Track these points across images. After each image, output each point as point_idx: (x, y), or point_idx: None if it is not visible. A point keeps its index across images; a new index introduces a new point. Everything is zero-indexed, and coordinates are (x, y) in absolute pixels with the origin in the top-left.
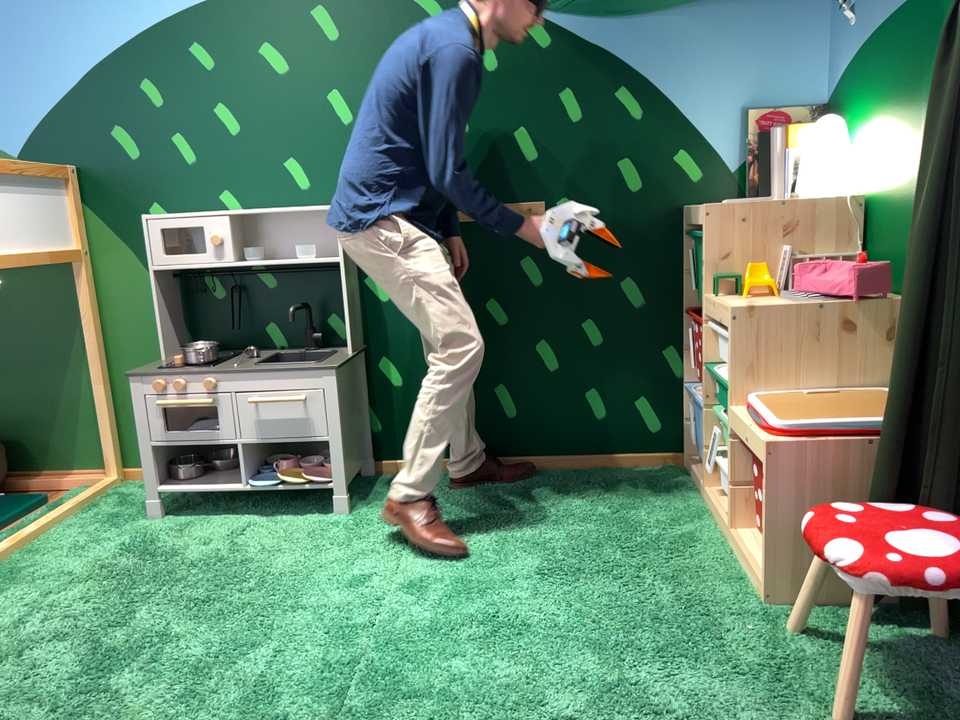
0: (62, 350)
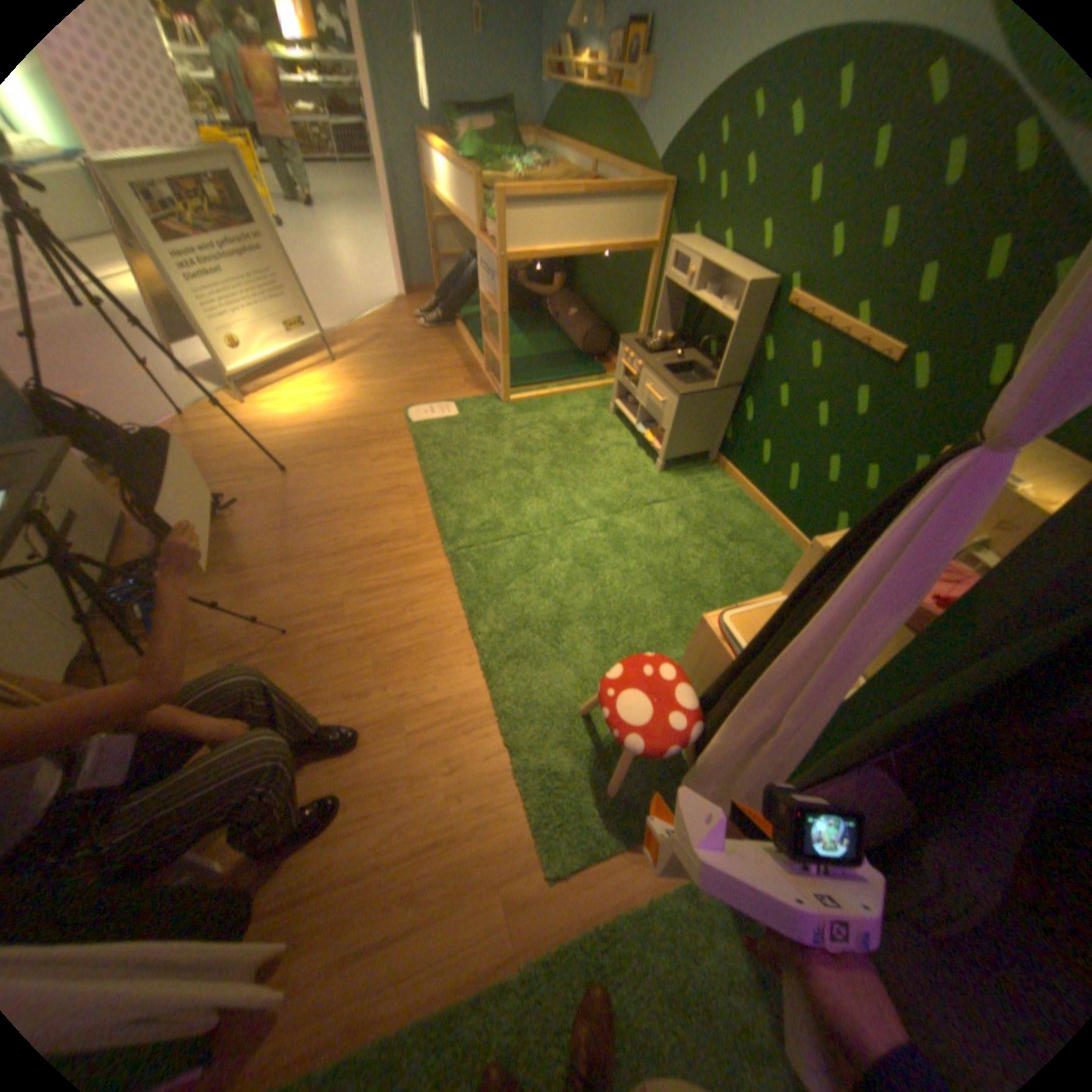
0: (639, 299)
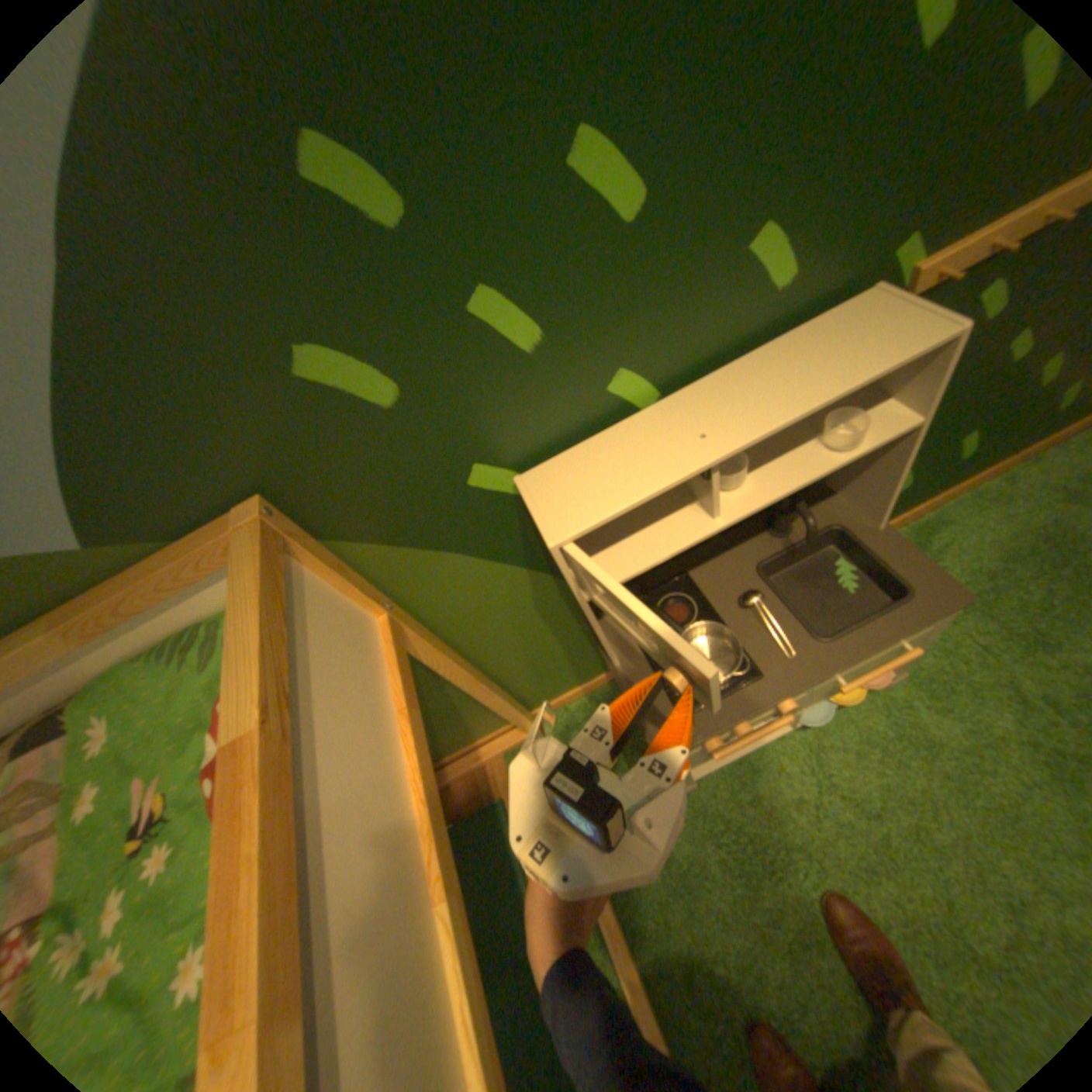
0: None
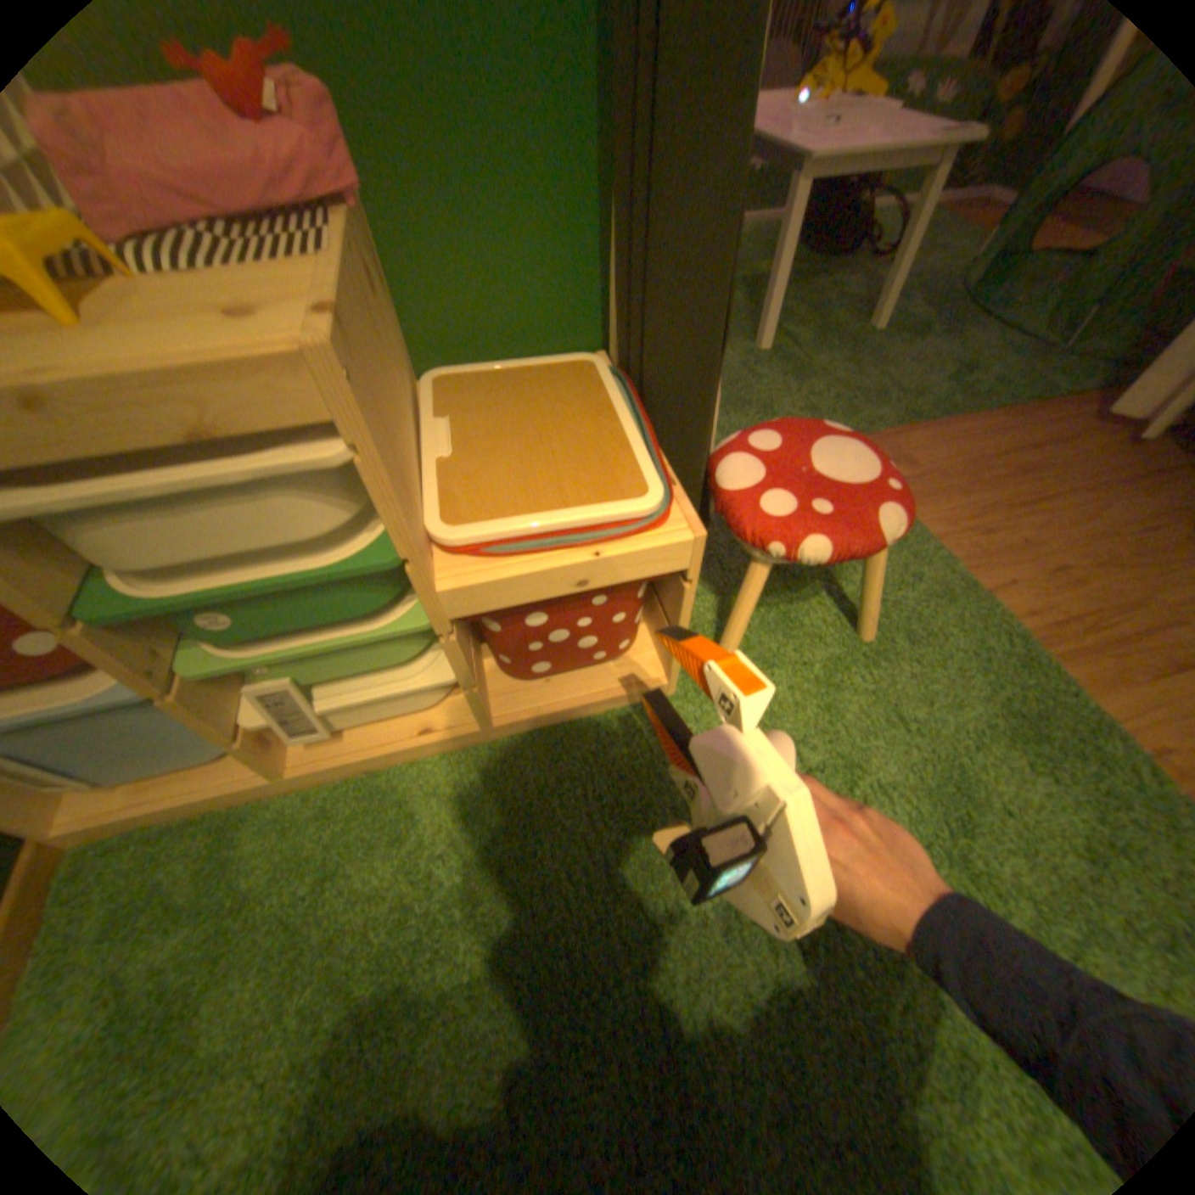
0: None
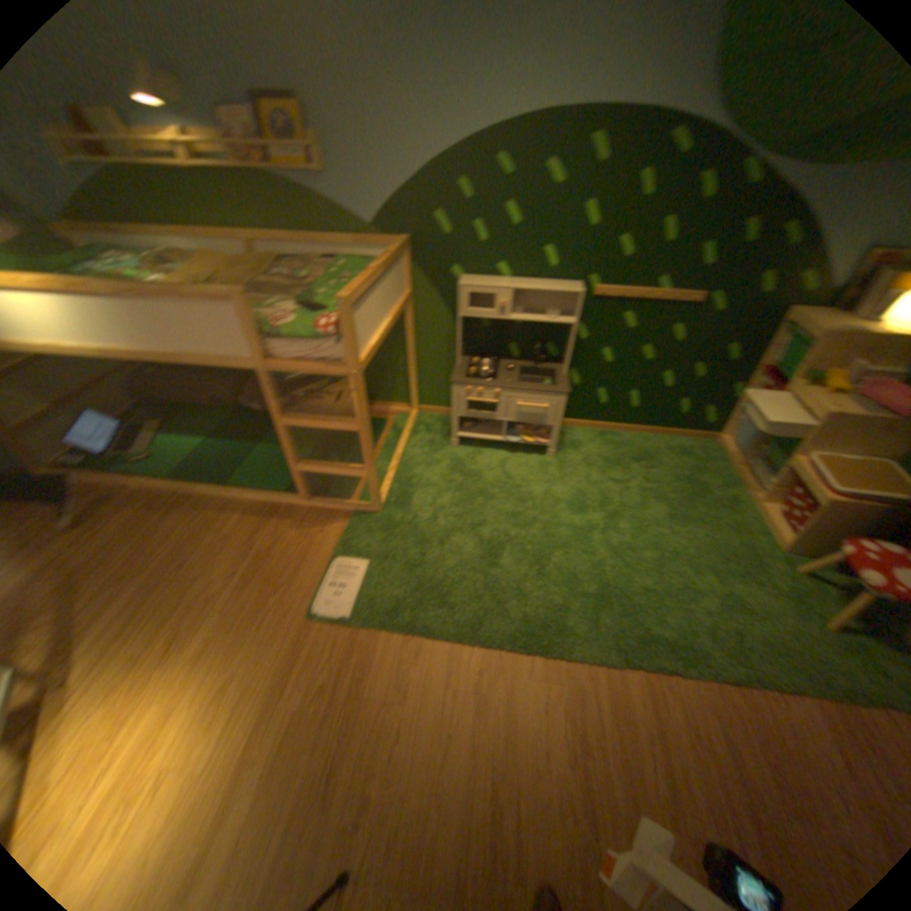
0: (392, 344)
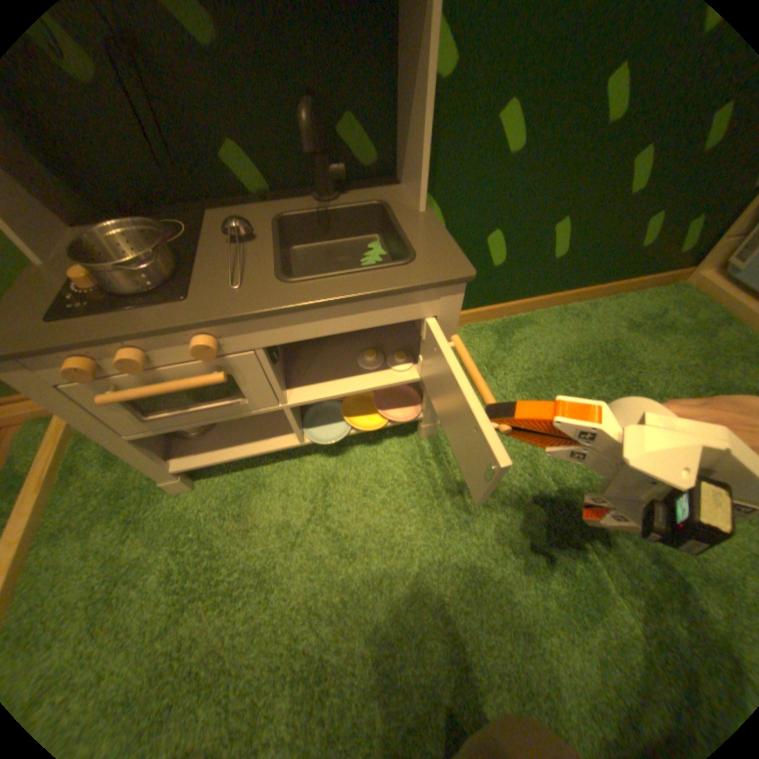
0: None
